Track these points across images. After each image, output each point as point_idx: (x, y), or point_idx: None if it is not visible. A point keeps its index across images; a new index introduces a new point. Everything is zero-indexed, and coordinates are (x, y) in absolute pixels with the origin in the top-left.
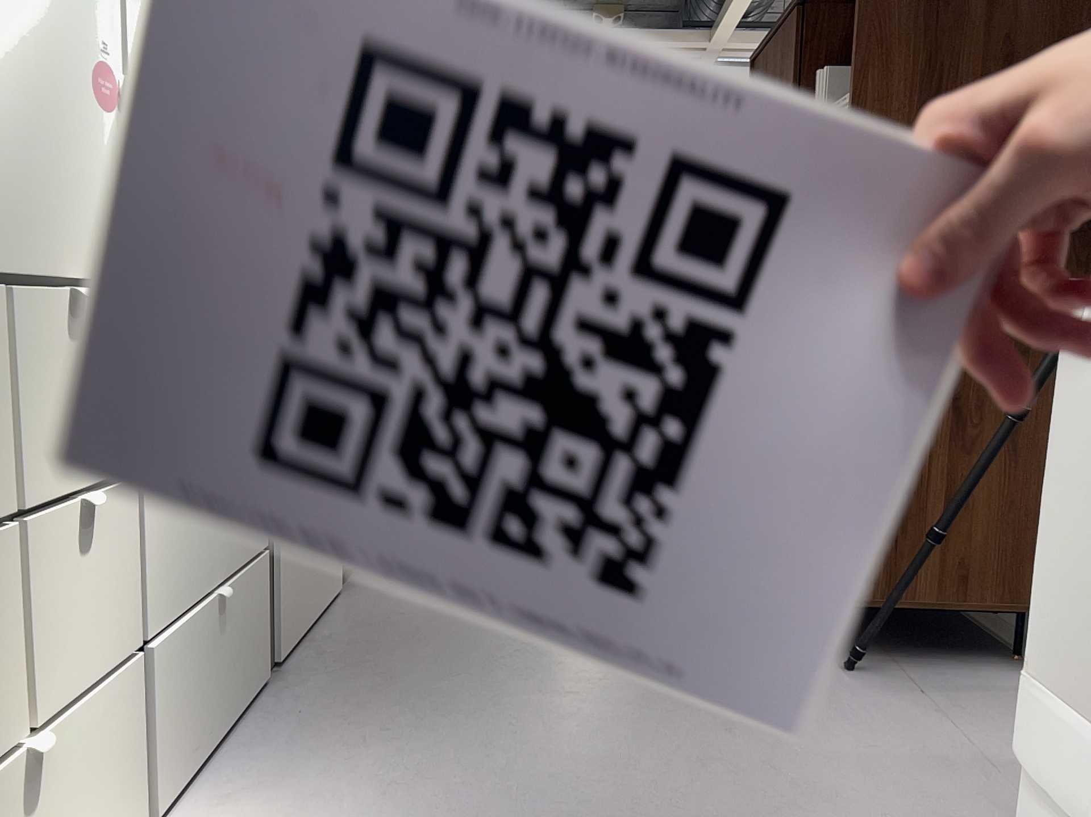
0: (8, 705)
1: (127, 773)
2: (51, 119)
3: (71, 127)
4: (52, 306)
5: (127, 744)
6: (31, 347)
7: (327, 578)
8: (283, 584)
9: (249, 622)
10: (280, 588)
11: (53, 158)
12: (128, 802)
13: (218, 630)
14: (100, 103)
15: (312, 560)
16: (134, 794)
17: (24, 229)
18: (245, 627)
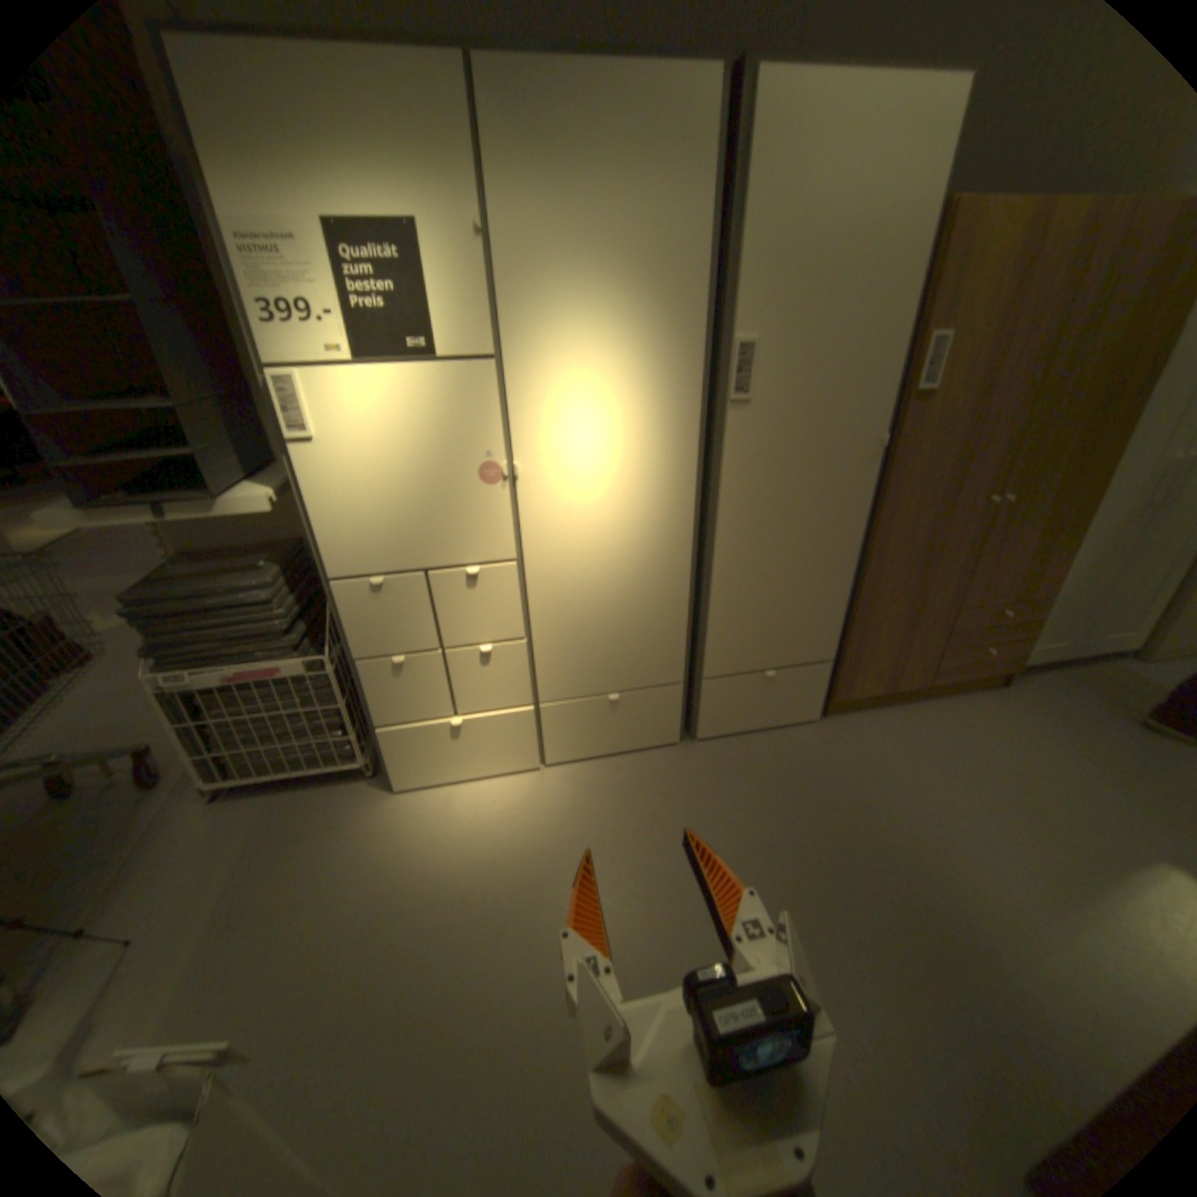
0: (450, 703)
1: (529, 743)
2: (458, 500)
3: (474, 499)
4: (463, 576)
5: (528, 733)
6: (452, 592)
7: (791, 710)
8: (710, 703)
9: (657, 713)
10: (704, 704)
11: (461, 516)
12: (530, 752)
13: (616, 710)
14: (496, 481)
15: (763, 696)
16: (536, 750)
17: (445, 549)
18: (650, 714)
